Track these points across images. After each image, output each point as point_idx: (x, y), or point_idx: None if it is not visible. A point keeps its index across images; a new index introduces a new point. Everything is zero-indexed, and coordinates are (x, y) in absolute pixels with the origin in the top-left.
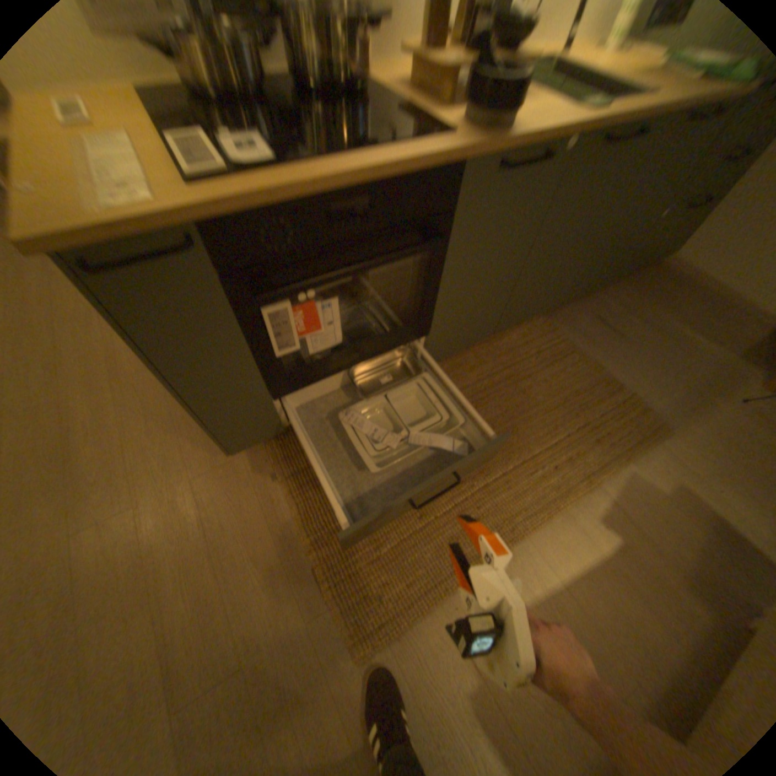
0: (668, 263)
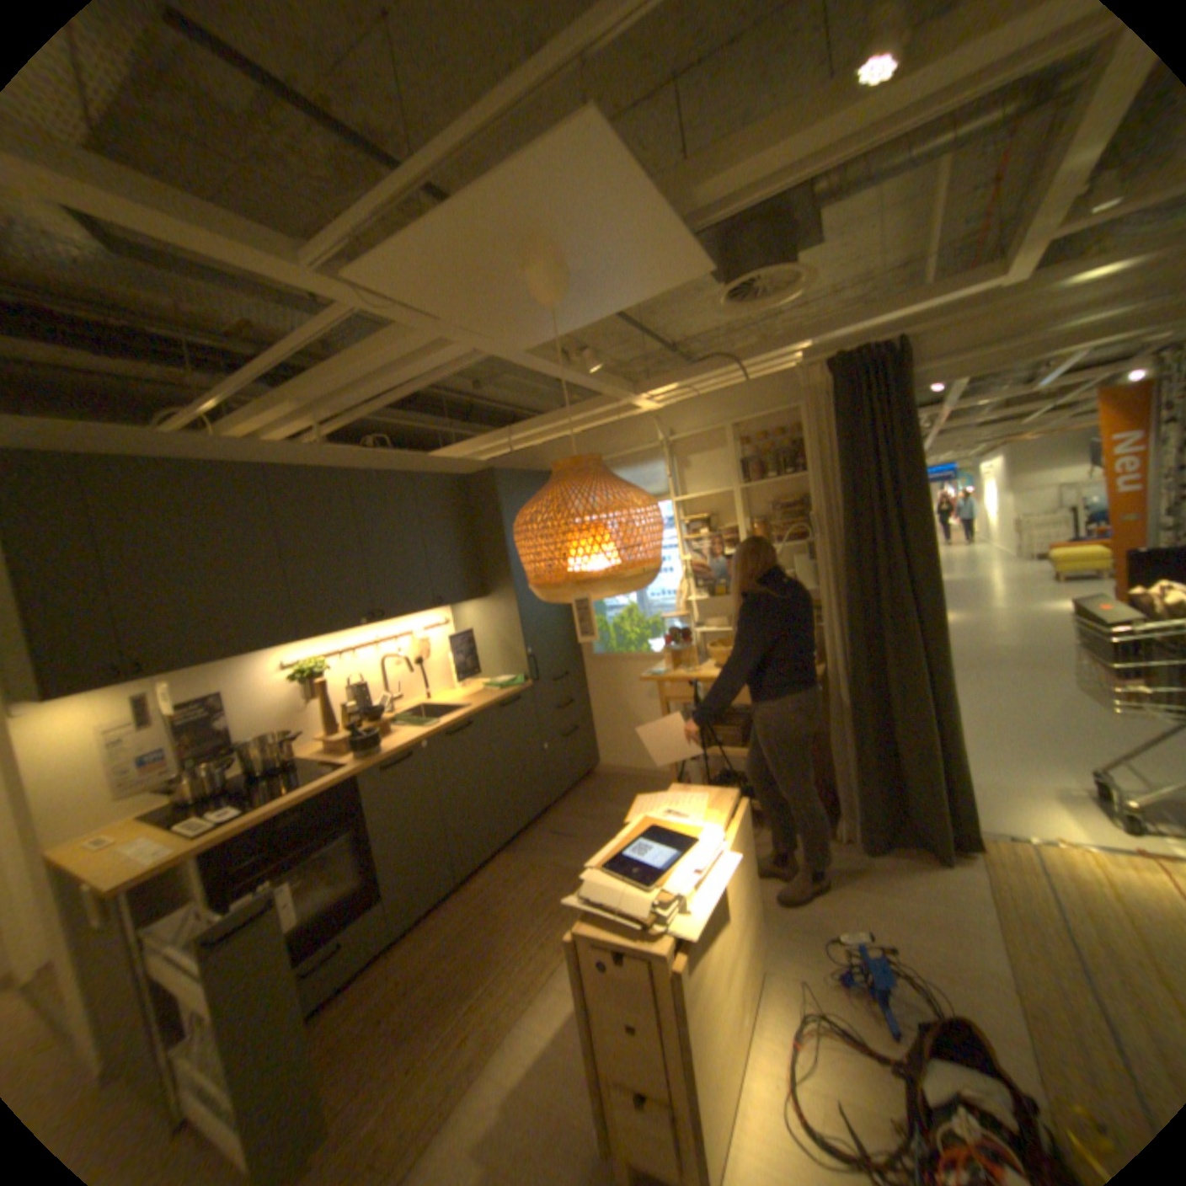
0: (600, 772)
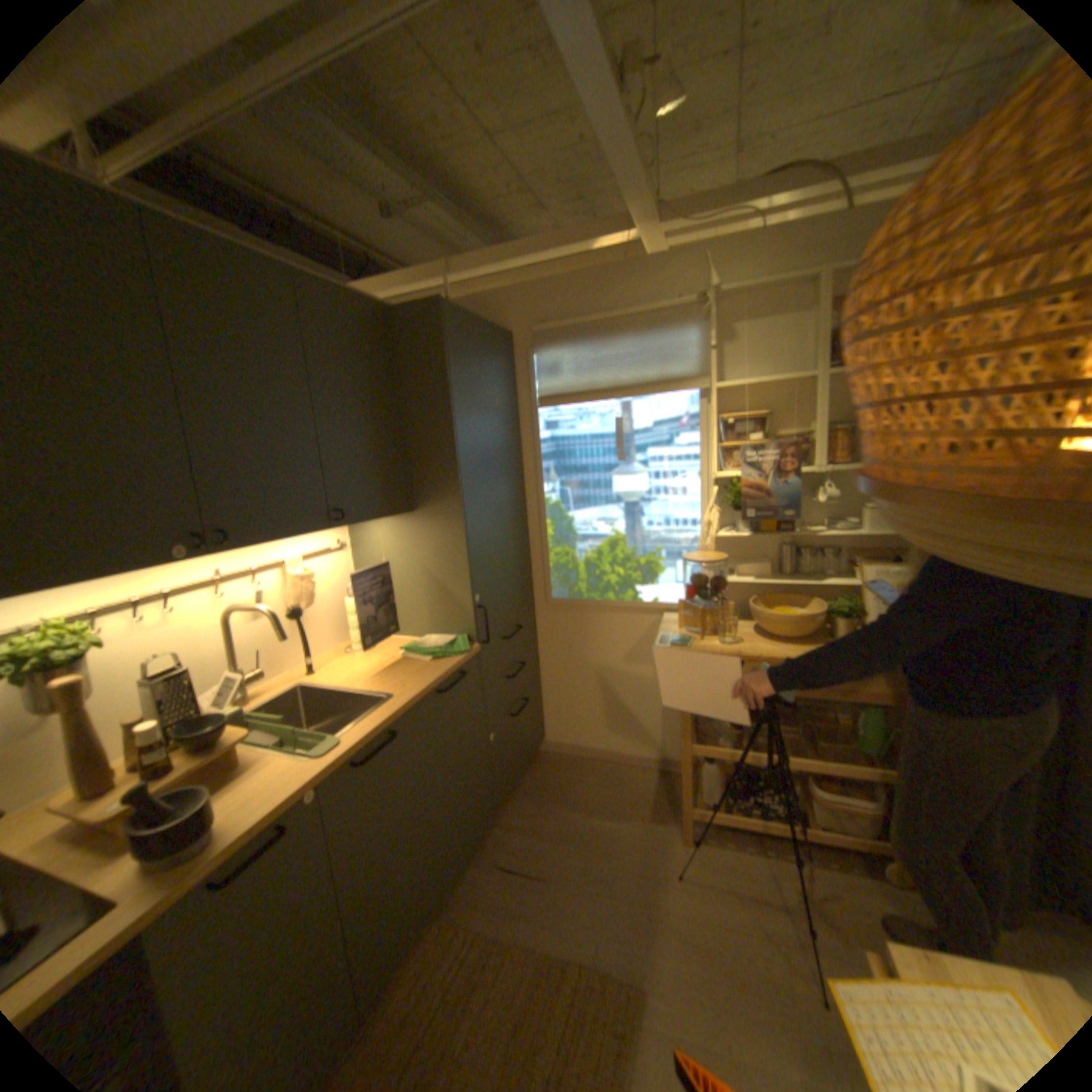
0: (546, 751)
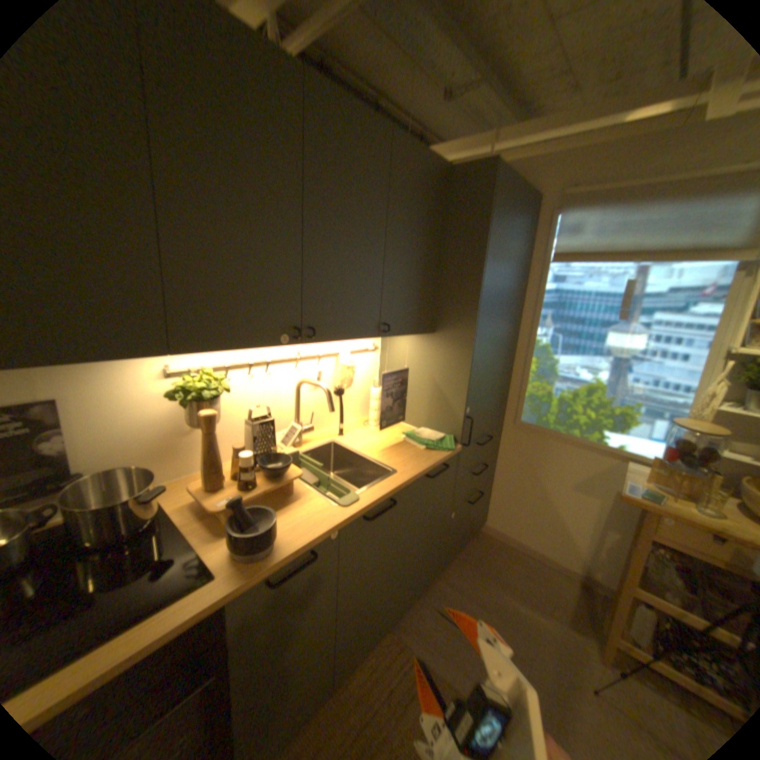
0: (485, 533)
